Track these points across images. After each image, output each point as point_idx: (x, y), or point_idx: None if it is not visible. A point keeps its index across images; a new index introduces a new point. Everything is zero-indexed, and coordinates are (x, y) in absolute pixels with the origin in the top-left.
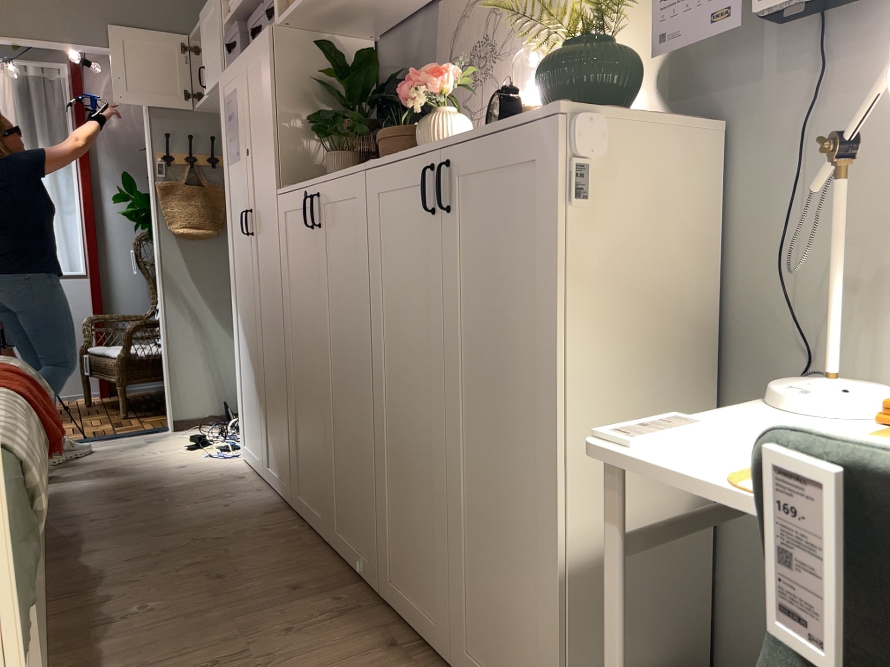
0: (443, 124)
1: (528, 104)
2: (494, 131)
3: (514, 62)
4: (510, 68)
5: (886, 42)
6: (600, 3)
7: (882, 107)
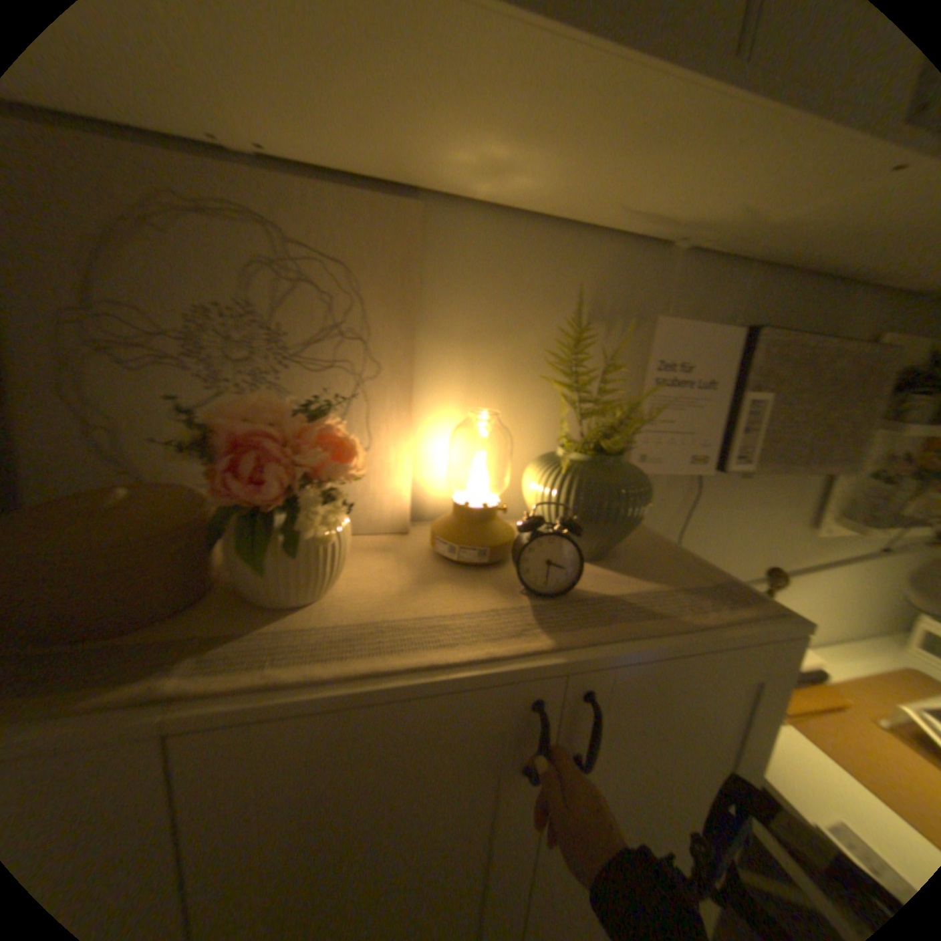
0: (337, 538)
1: (472, 492)
2: (707, 650)
3: (361, 388)
4: (337, 389)
5: (720, 481)
6: (570, 388)
7: (711, 518)
